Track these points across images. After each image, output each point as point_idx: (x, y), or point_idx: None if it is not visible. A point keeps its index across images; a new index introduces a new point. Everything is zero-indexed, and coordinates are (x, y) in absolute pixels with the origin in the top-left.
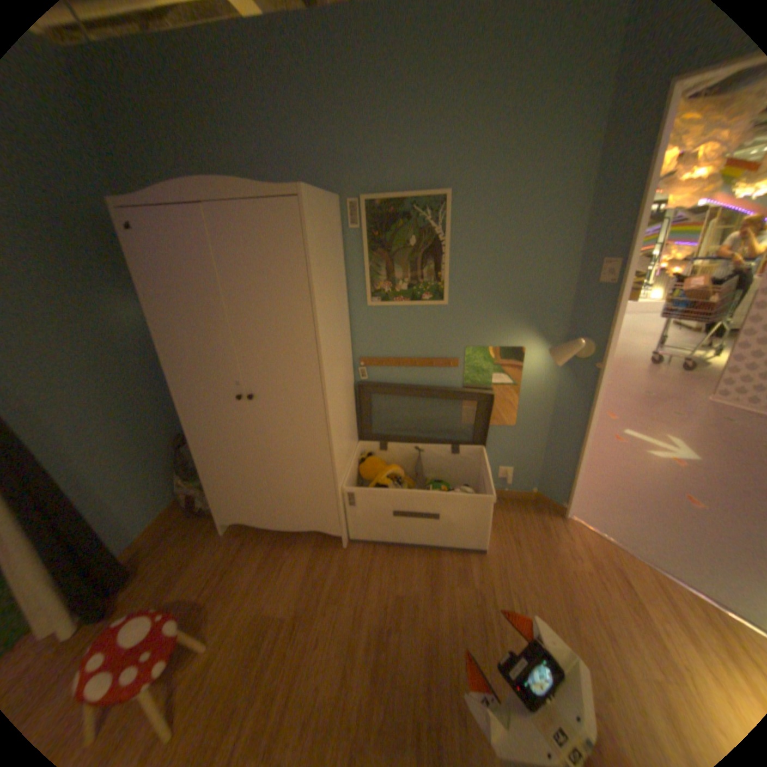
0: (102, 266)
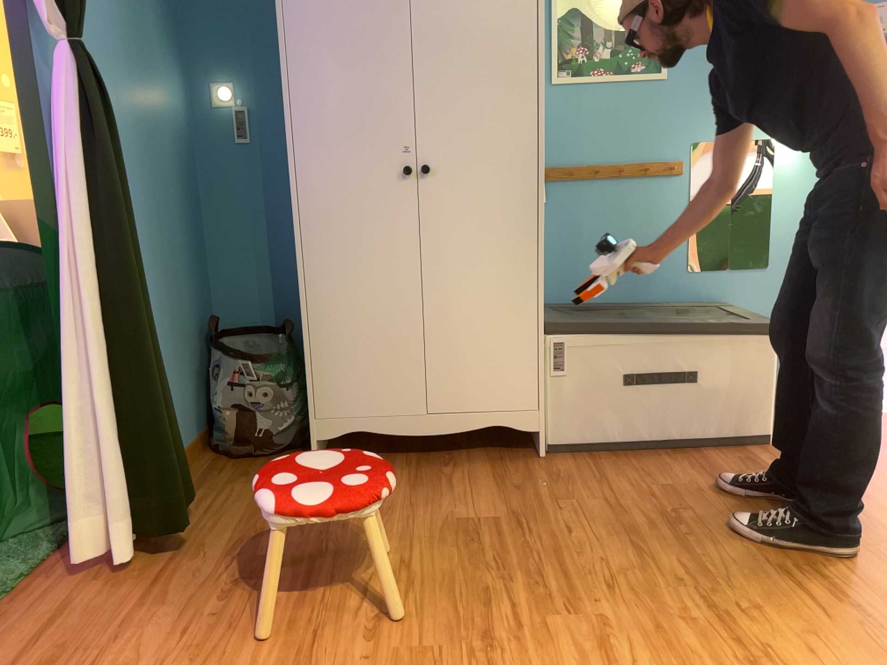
0: (163, 11)
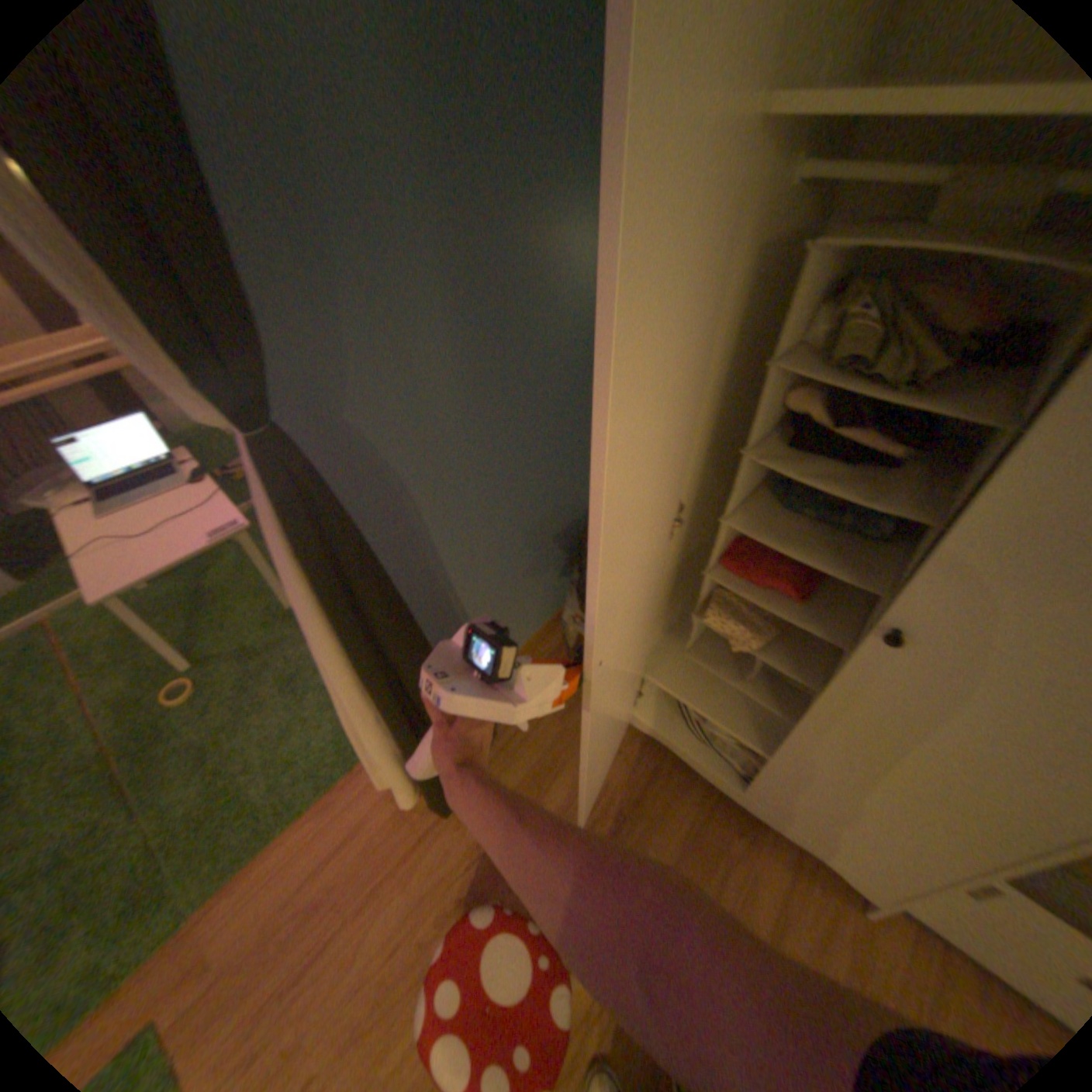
0: (572, 100)
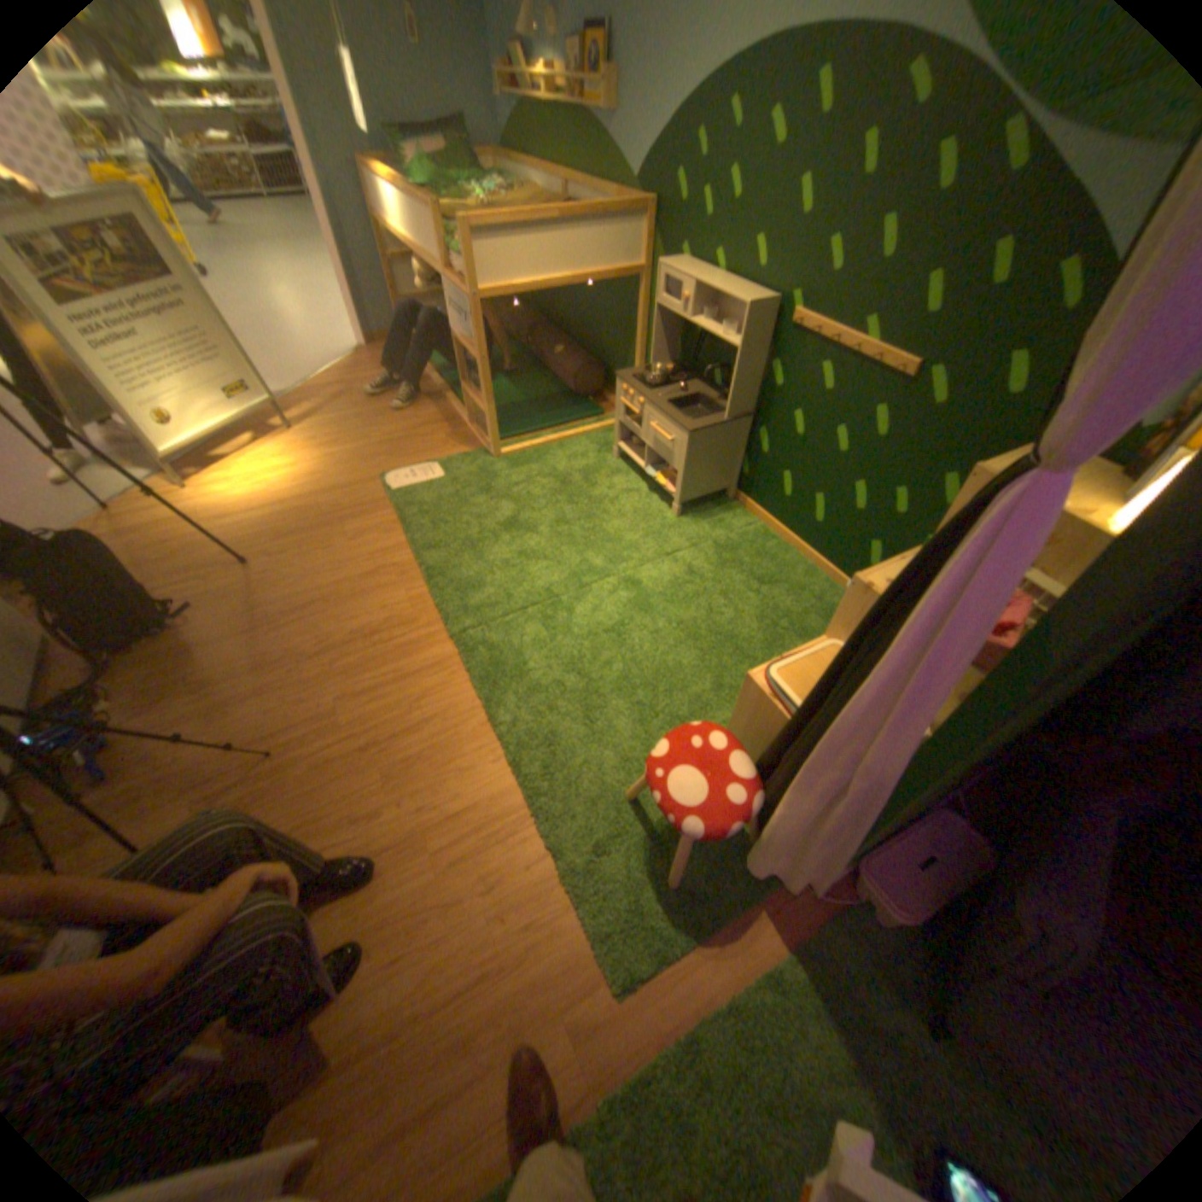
0: None
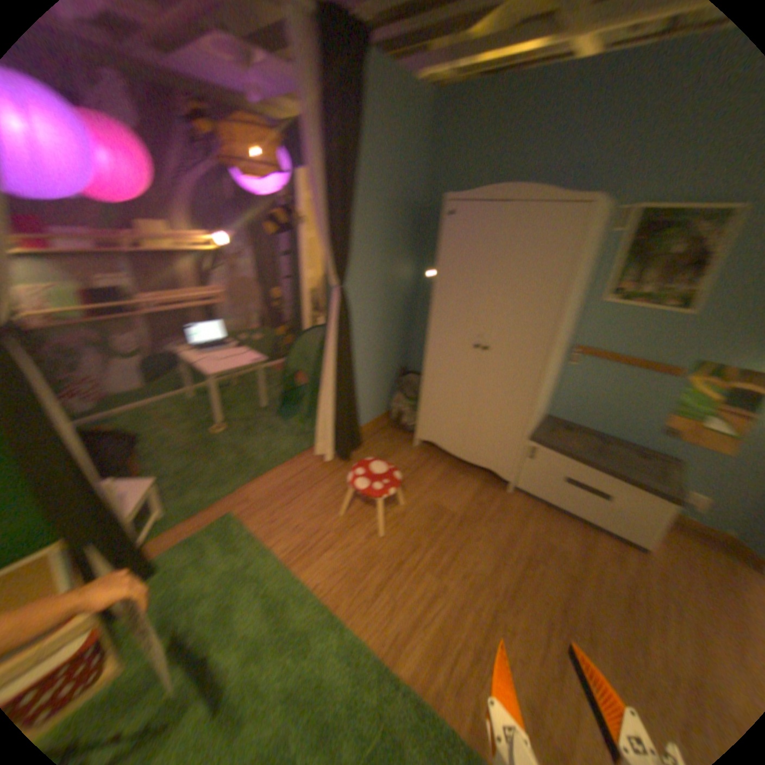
0: (408, 237)
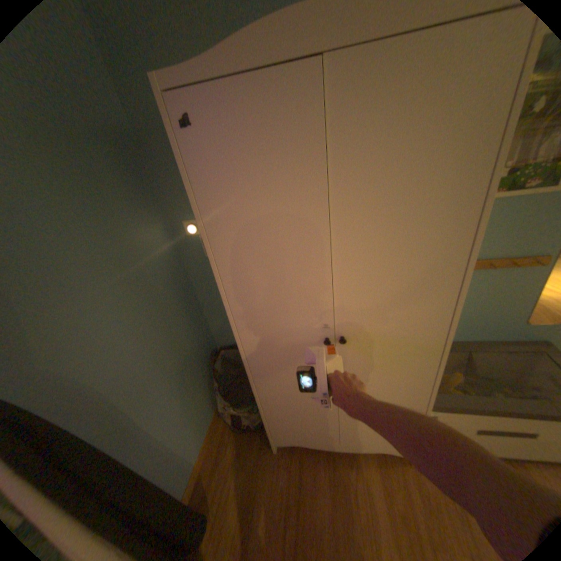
0: (125, 188)
